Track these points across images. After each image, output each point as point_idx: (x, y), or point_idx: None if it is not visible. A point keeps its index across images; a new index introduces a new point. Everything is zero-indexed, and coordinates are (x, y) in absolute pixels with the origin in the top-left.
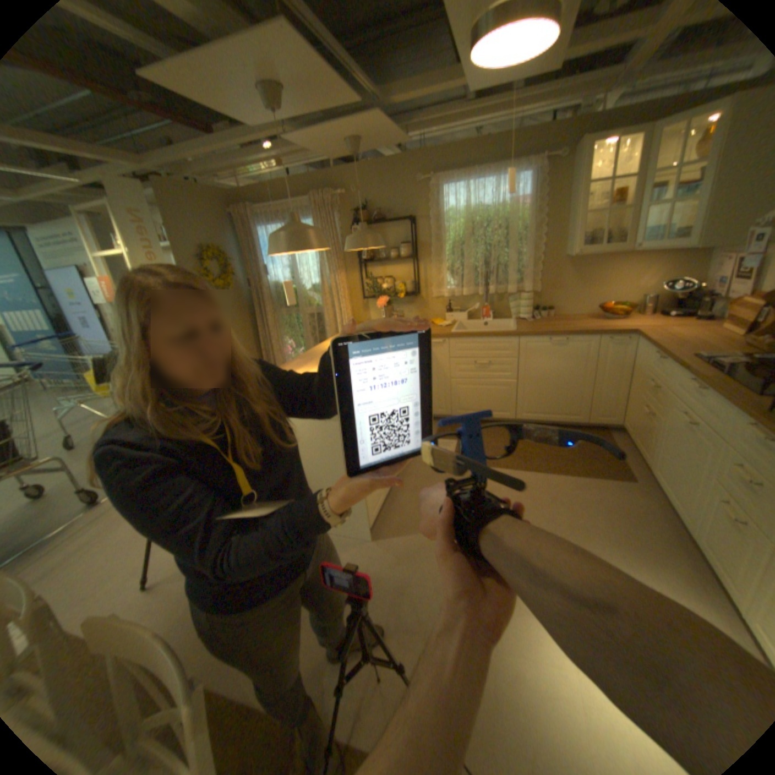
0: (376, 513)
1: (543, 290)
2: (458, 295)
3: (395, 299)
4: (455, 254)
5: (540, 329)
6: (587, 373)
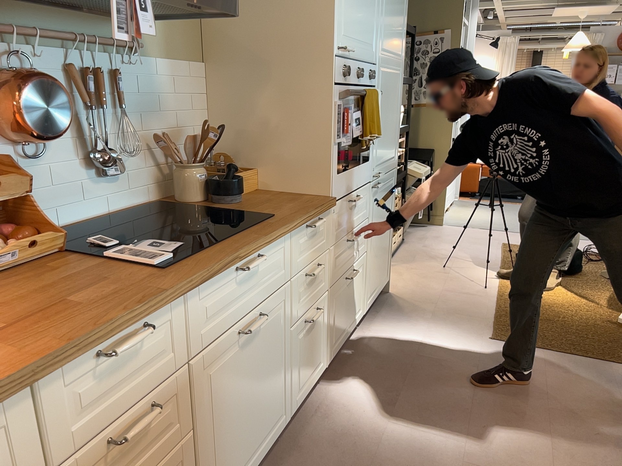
0: None
1: None
2: None
3: None
4: None
5: None
6: None
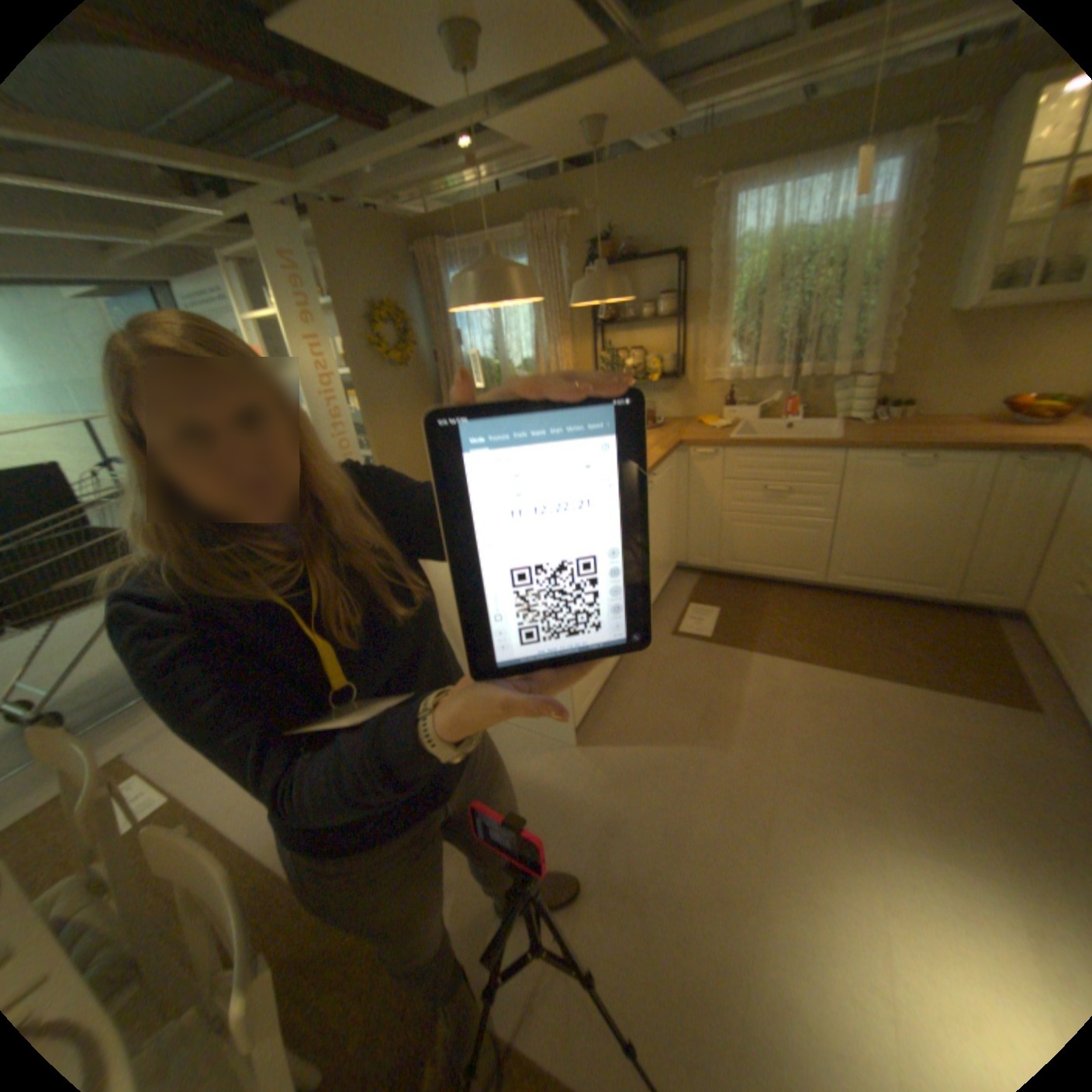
0: (587, 706)
1: (899, 372)
2: (747, 378)
3: (644, 383)
4: (747, 309)
5: (886, 438)
6: (967, 516)
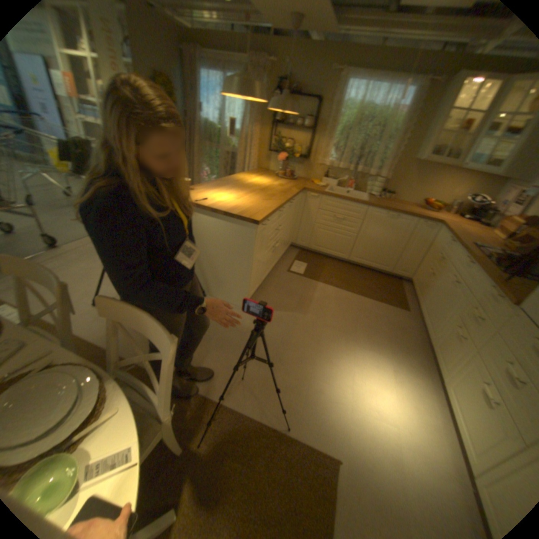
0: (253, 293)
1: (393, 179)
2: (336, 167)
3: (291, 158)
4: (343, 135)
5: (384, 205)
6: (403, 241)
